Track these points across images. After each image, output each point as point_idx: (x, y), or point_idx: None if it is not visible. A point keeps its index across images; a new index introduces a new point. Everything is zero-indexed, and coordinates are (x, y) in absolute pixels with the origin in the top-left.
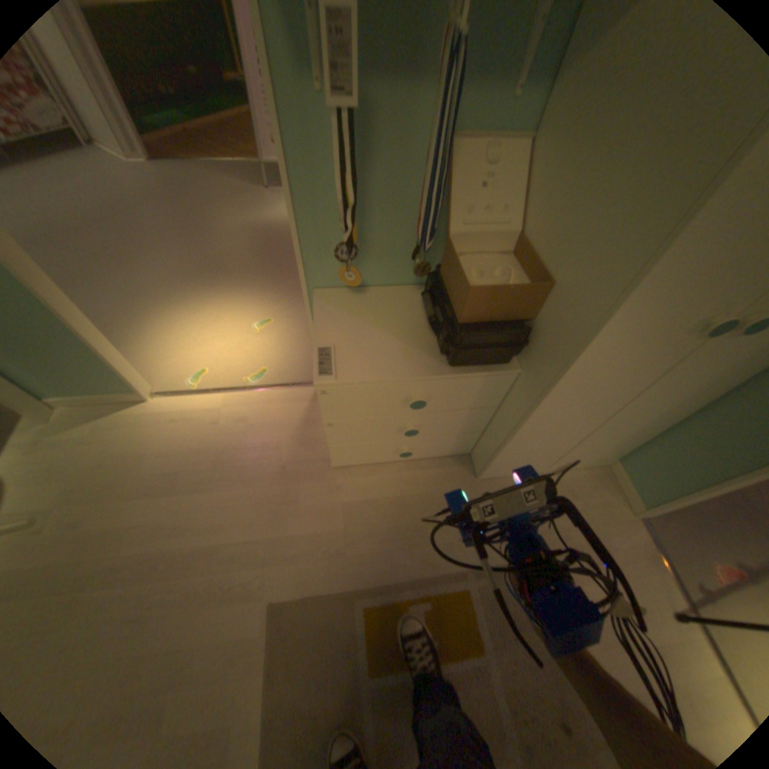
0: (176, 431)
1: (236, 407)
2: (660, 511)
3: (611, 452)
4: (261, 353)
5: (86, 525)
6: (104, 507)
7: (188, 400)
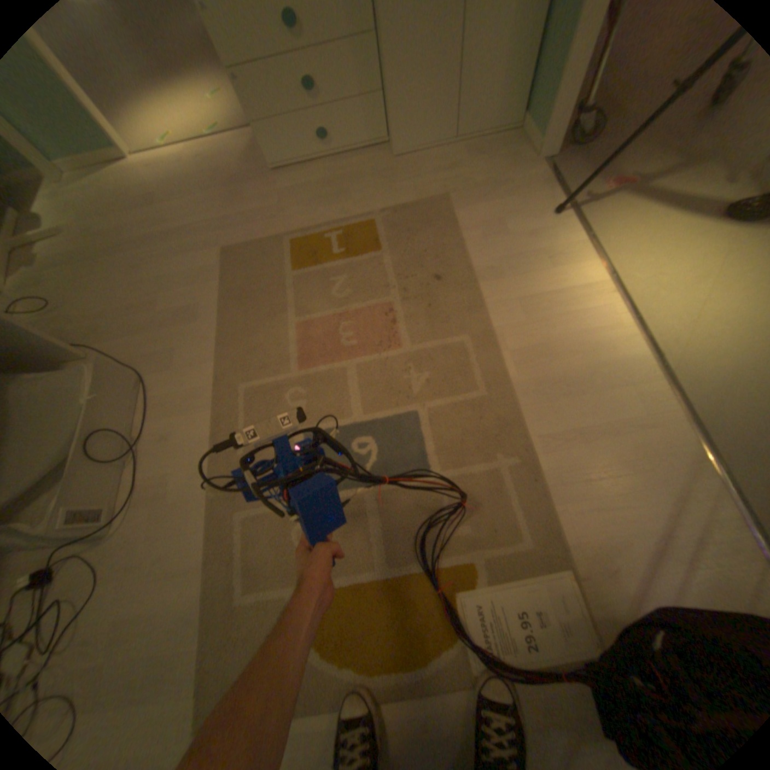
0: (148, 172)
1: (192, 151)
2: (548, 130)
3: (506, 92)
4: (211, 115)
5: (93, 229)
6: (103, 219)
7: (155, 153)
